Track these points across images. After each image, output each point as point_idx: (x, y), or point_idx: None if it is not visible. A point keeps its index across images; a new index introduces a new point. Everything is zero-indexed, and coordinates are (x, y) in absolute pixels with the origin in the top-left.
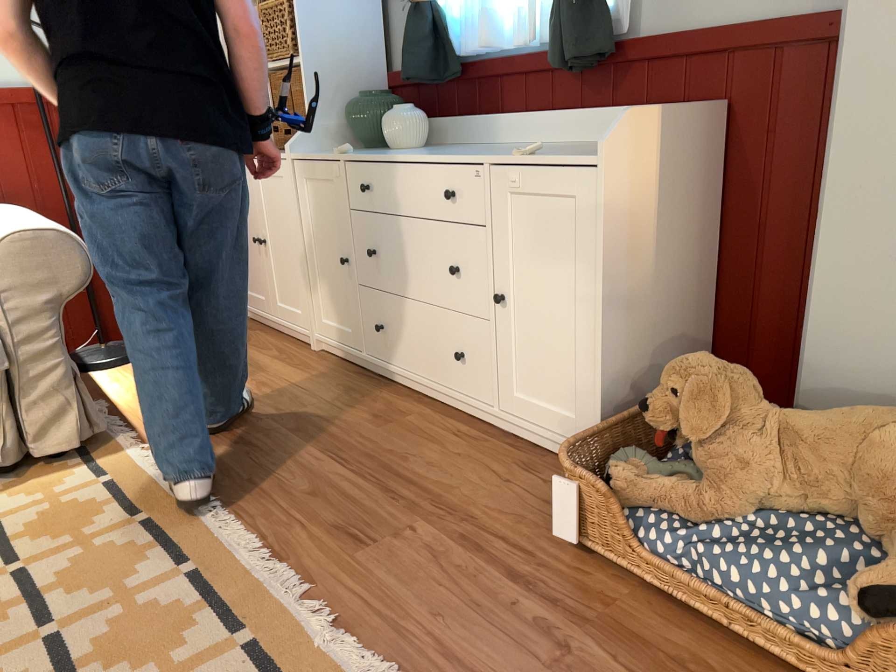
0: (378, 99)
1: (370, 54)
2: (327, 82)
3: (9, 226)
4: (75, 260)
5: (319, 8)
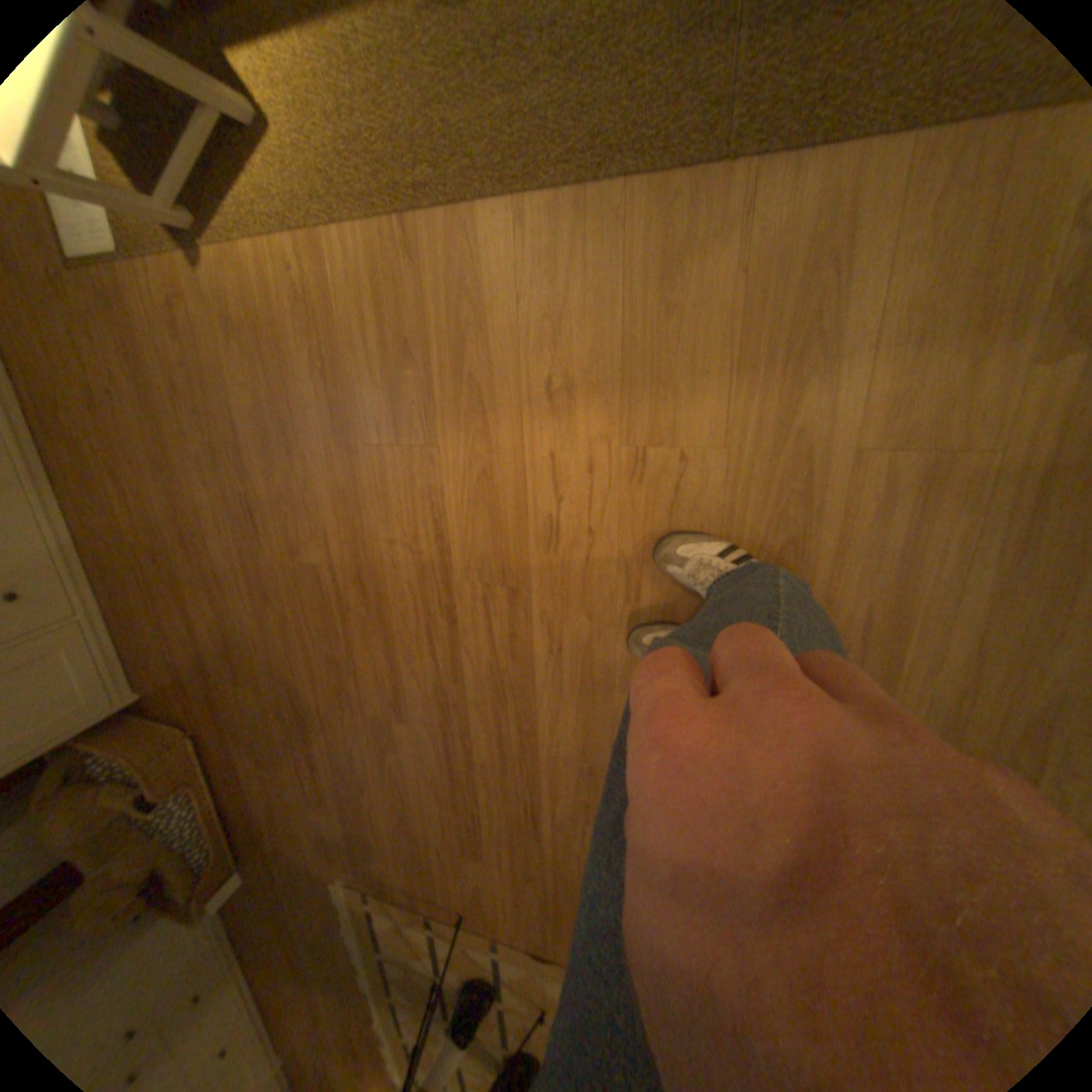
0: None
1: None
2: None
3: None
4: None
5: None
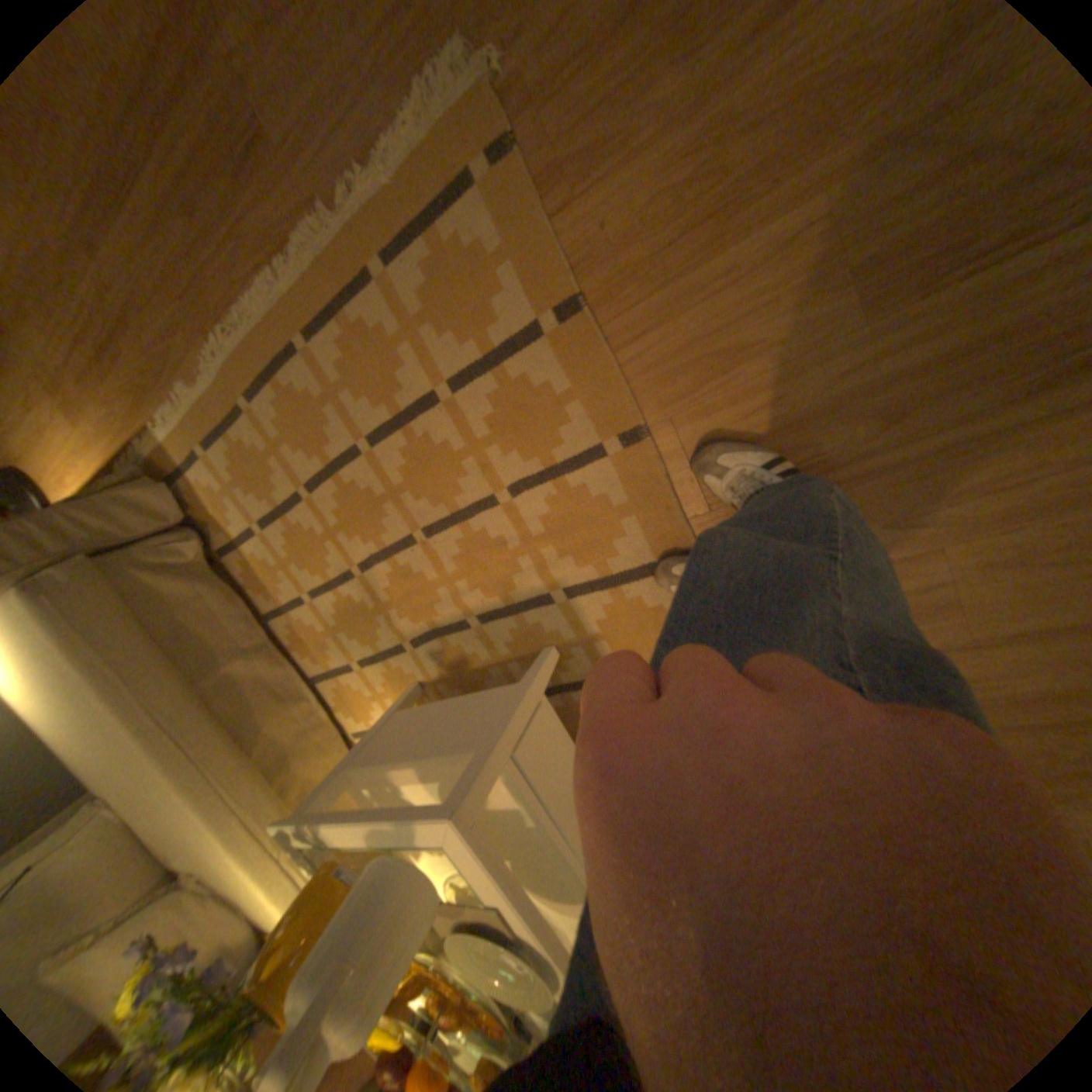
0: None
1: None
2: None
3: None
4: None
5: None
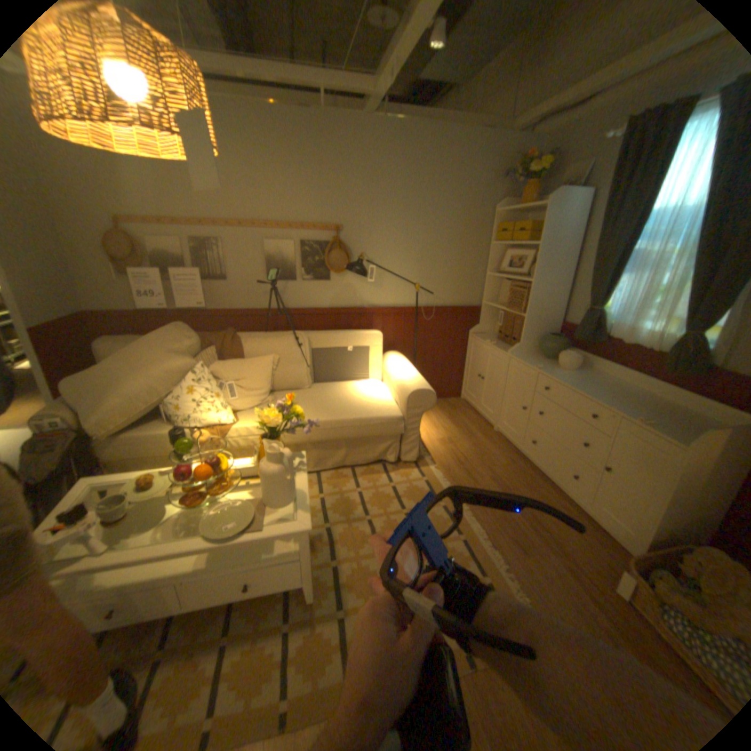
0: (559, 341)
1: (558, 313)
2: (534, 325)
3: (410, 381)
4: (431, 400)
5: (541, 294)
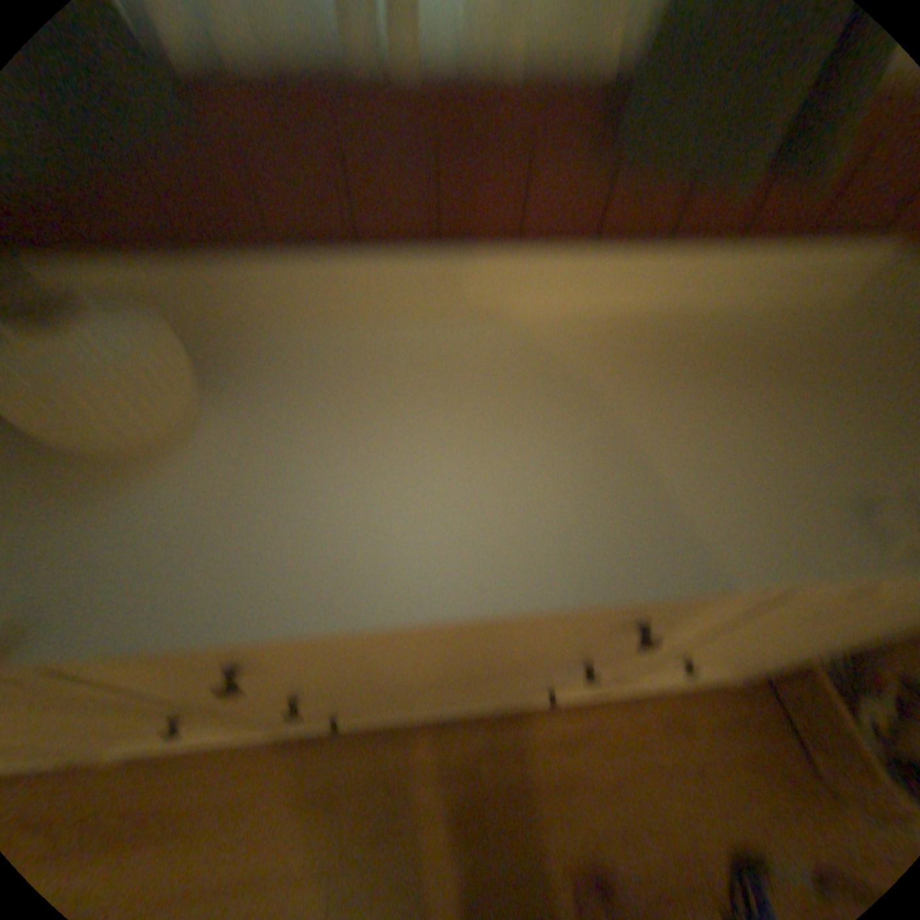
0: None
1: None
2: None
3: None
4: None
5: None
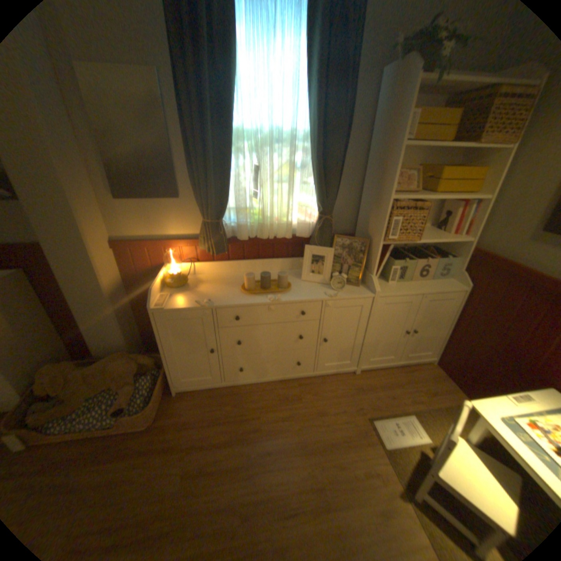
0: None
1: None
2: None
3: None
4: None
5: None
